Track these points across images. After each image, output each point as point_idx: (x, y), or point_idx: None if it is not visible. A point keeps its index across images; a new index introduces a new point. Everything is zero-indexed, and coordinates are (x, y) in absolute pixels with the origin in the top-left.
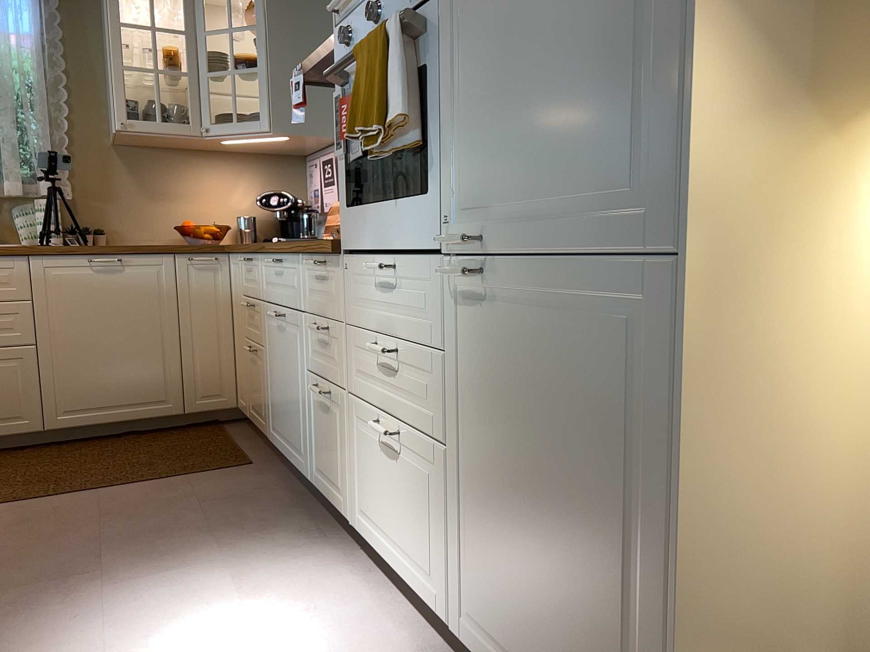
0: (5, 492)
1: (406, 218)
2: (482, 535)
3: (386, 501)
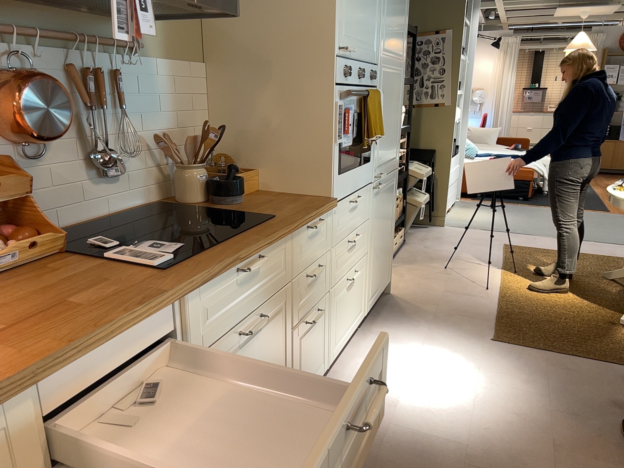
0: None
1: (363, 173)
2: (373, 265)
3: (347, 311)
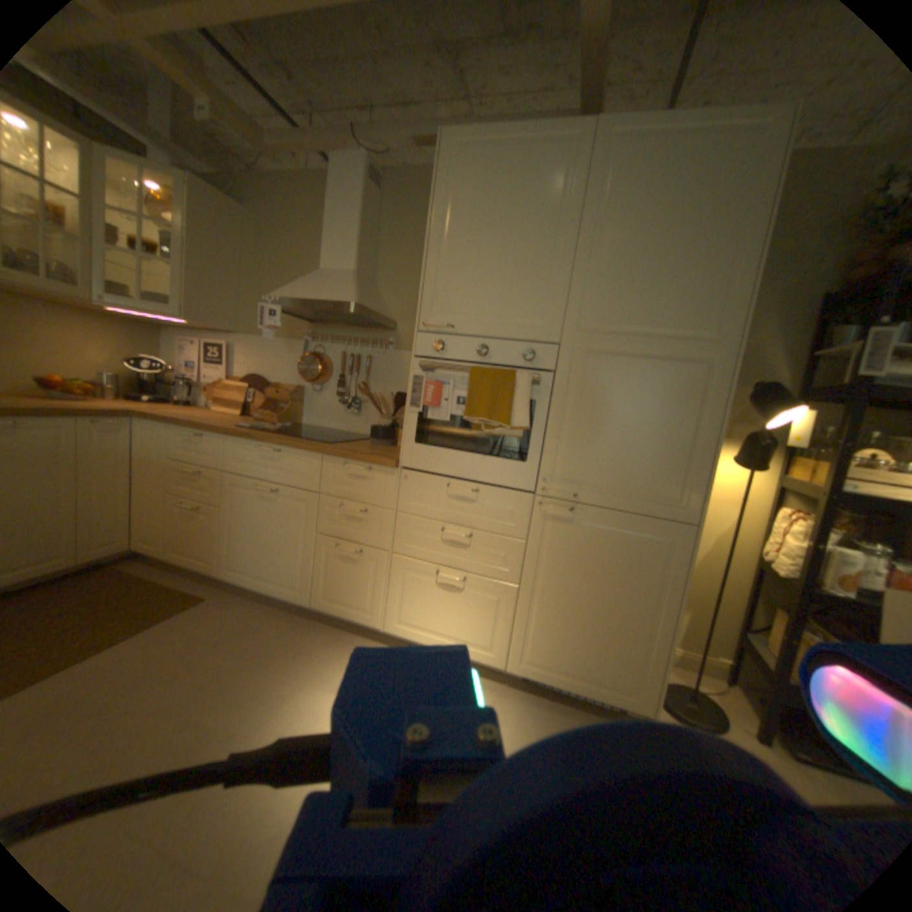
0: None
1: (492, 467)
2: (543, 621)
3: (436, 612)
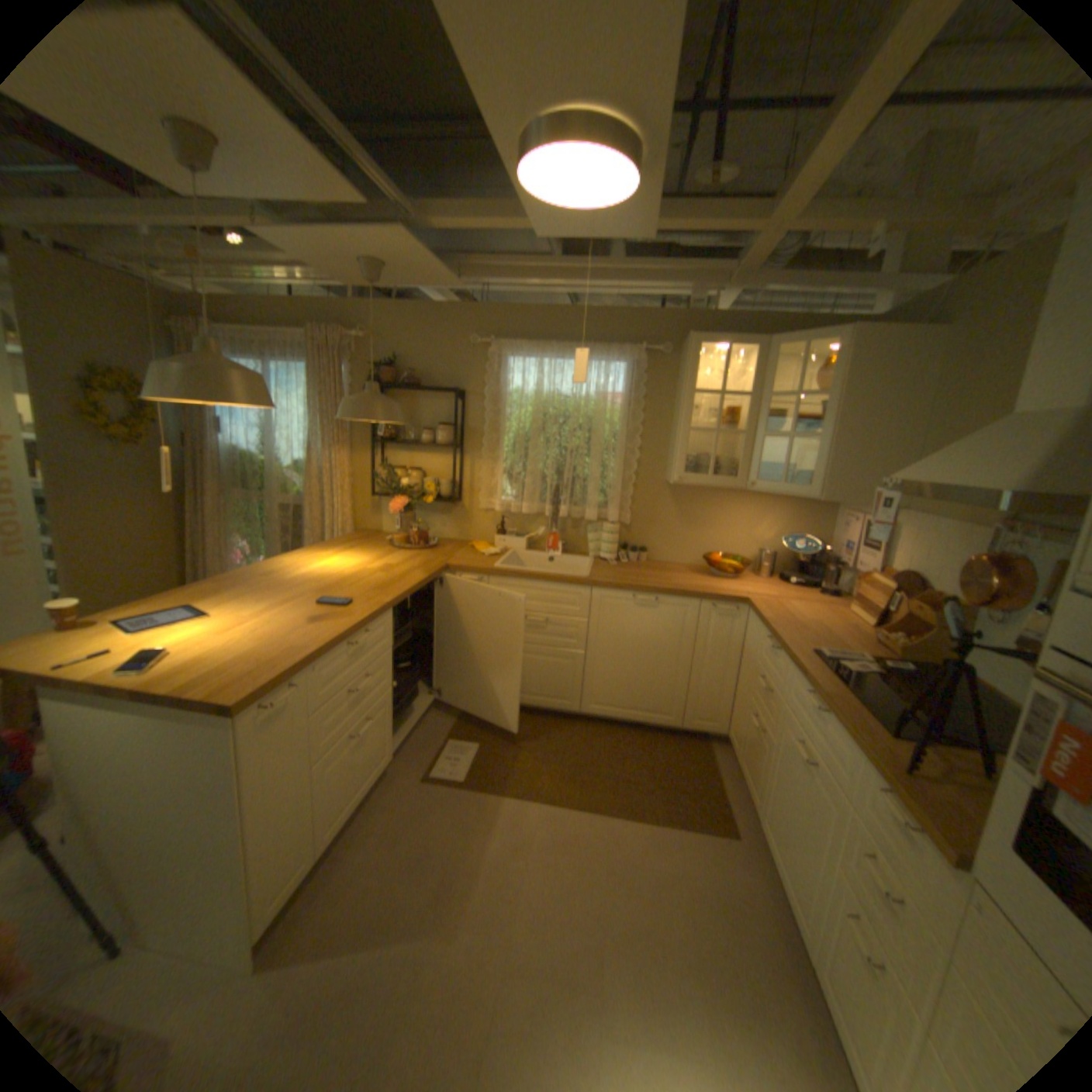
0: (548, 783)
1: None
2: None
3: None
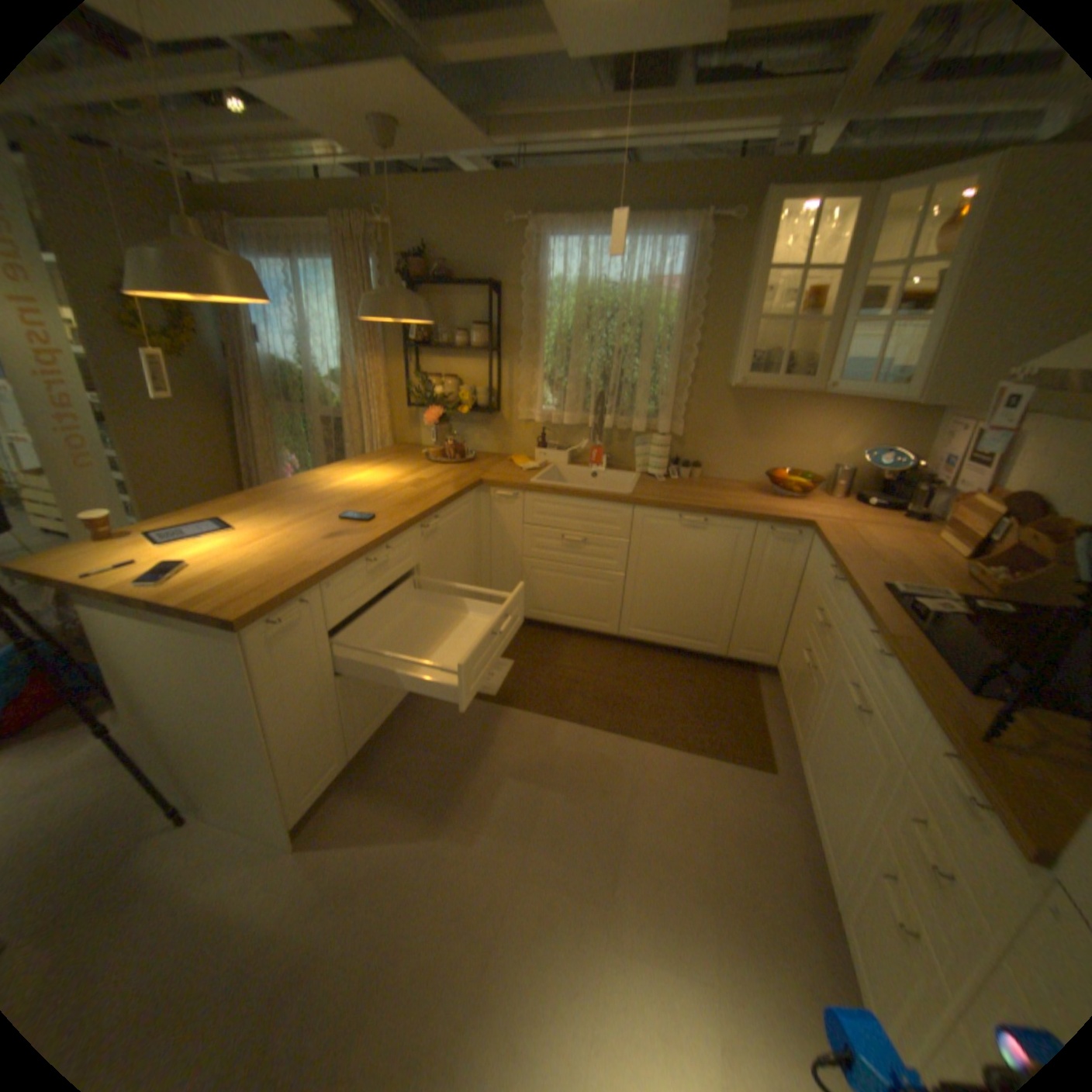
0: (579, 702)
1: None
2: None
3: None
